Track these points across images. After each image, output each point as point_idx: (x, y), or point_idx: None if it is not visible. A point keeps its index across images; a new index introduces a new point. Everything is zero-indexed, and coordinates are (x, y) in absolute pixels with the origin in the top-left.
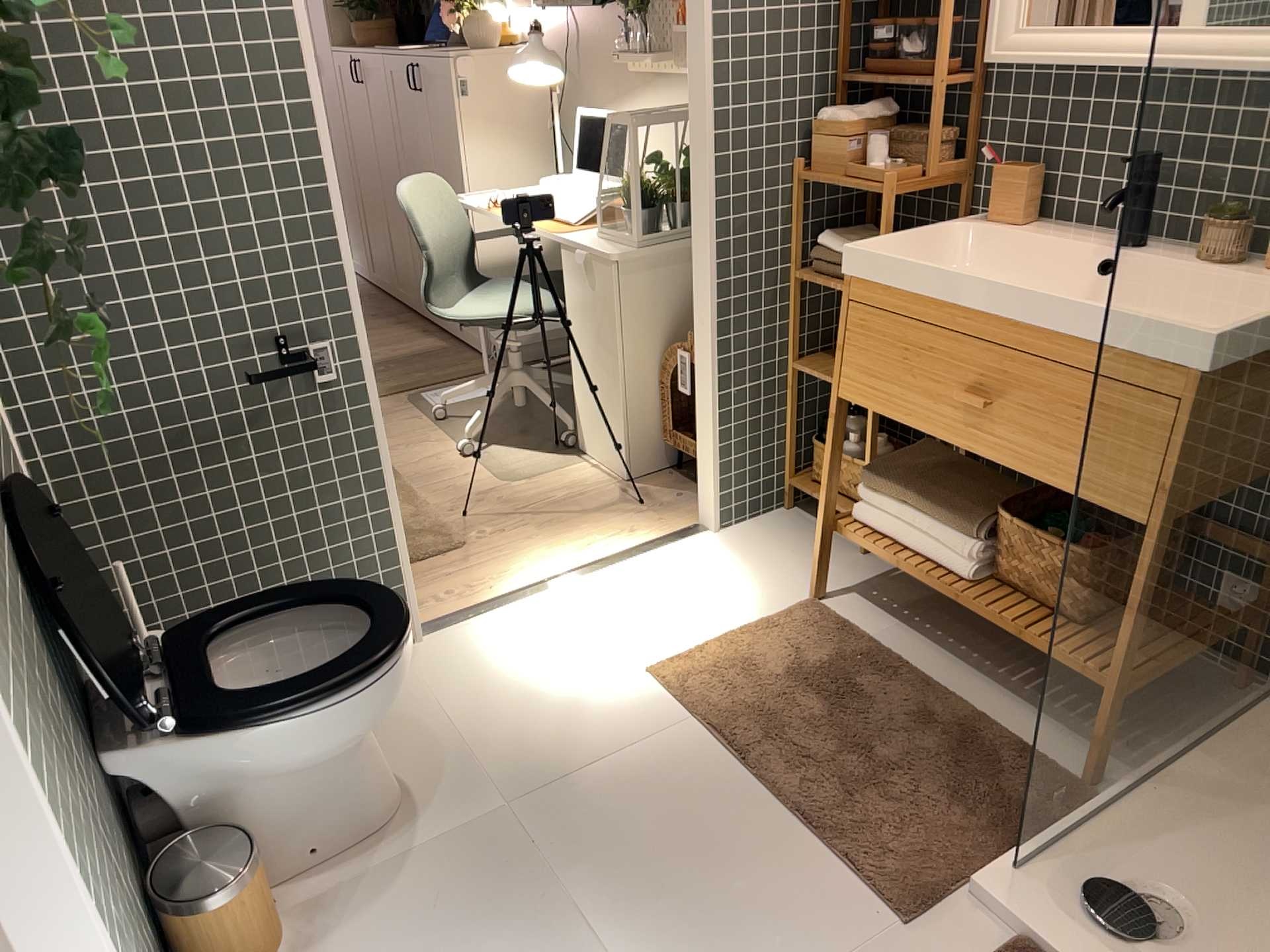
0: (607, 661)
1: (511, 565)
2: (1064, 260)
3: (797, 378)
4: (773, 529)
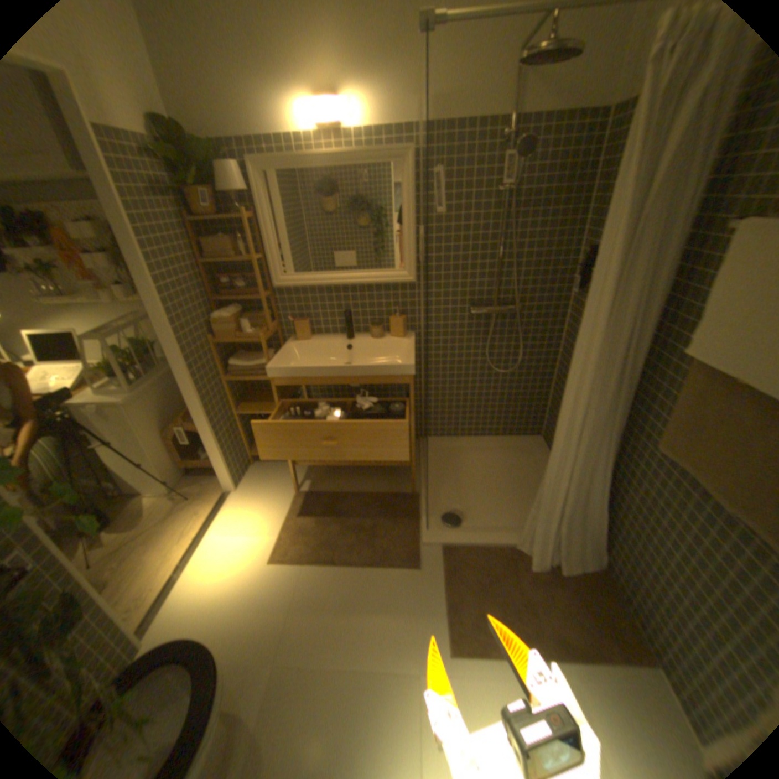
0: (247, 575)
1: (150, 572)
2: (333, 348)
3: (238, 417)
4: (255, 476)
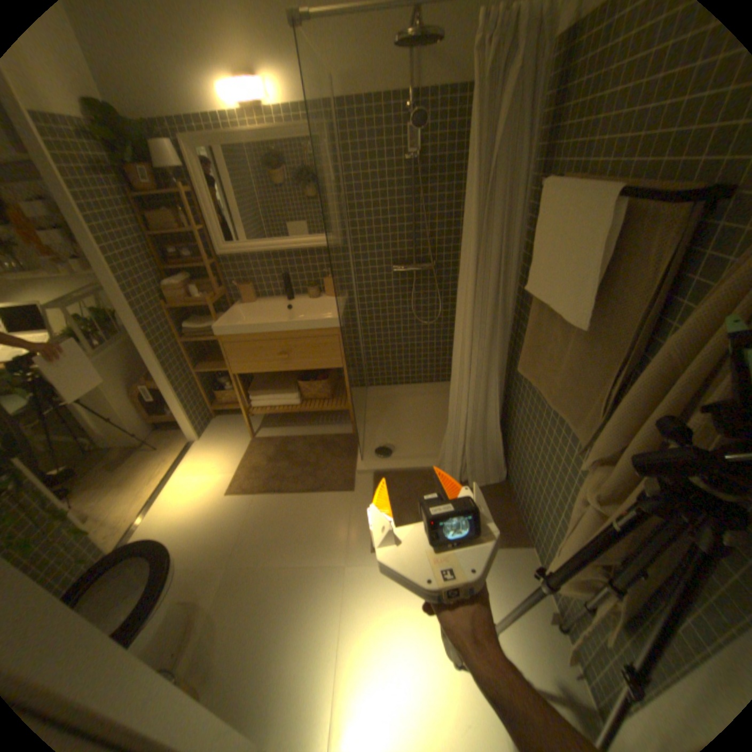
0: (206, 504)
1: (123, 507)
2: (275, 308)
3: (196, 375)
4: (216, 427)
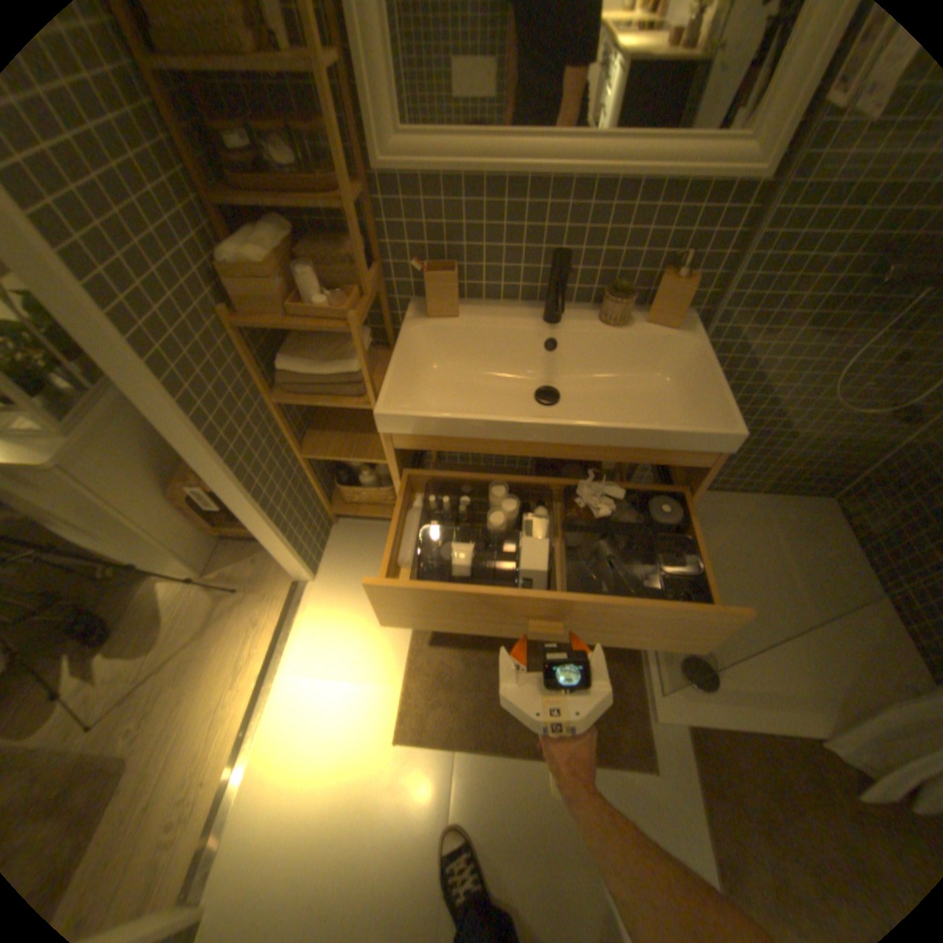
0: (361, 764)
1: (194, 743)
2: (512, 341)
3: (304, 458)
4: (344, 548)
